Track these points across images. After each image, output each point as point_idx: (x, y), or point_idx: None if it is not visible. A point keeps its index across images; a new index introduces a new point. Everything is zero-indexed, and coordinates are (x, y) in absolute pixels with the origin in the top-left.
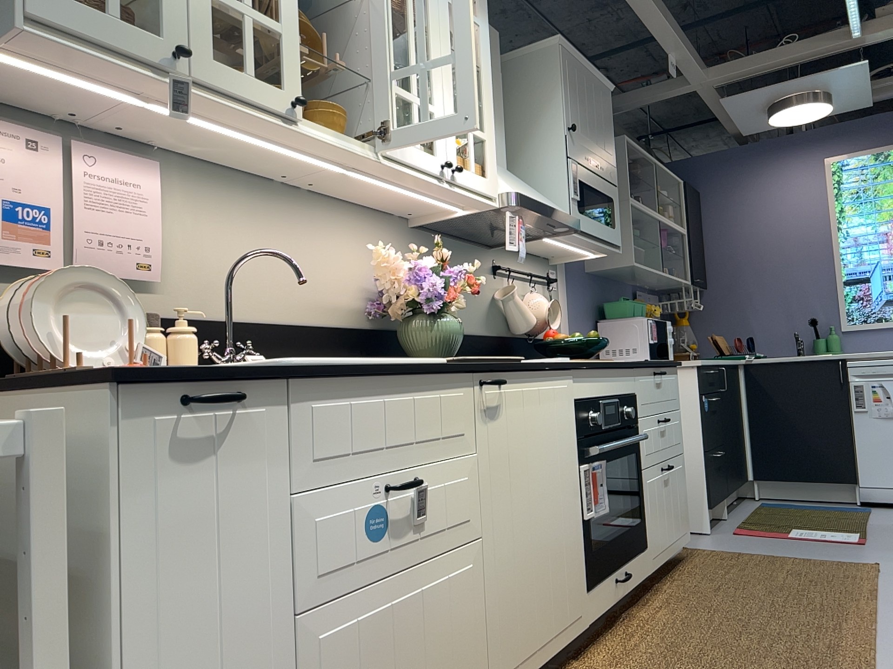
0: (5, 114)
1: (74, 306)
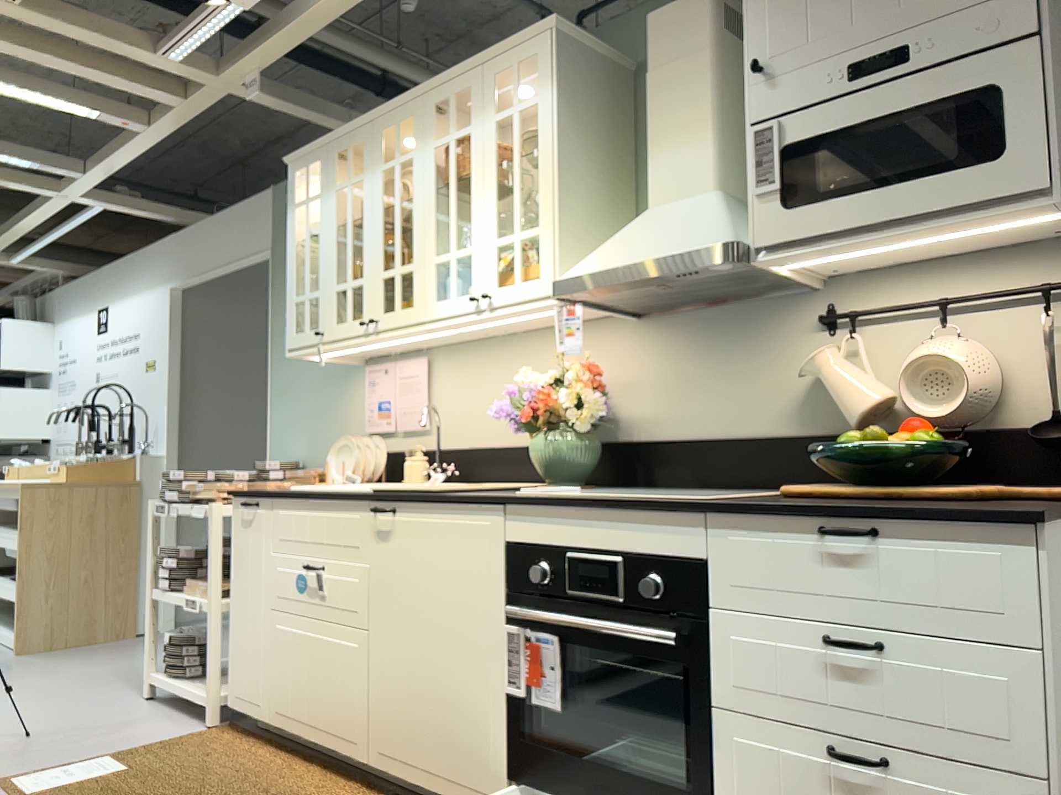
0: (382, 359)
1: (346, 454)
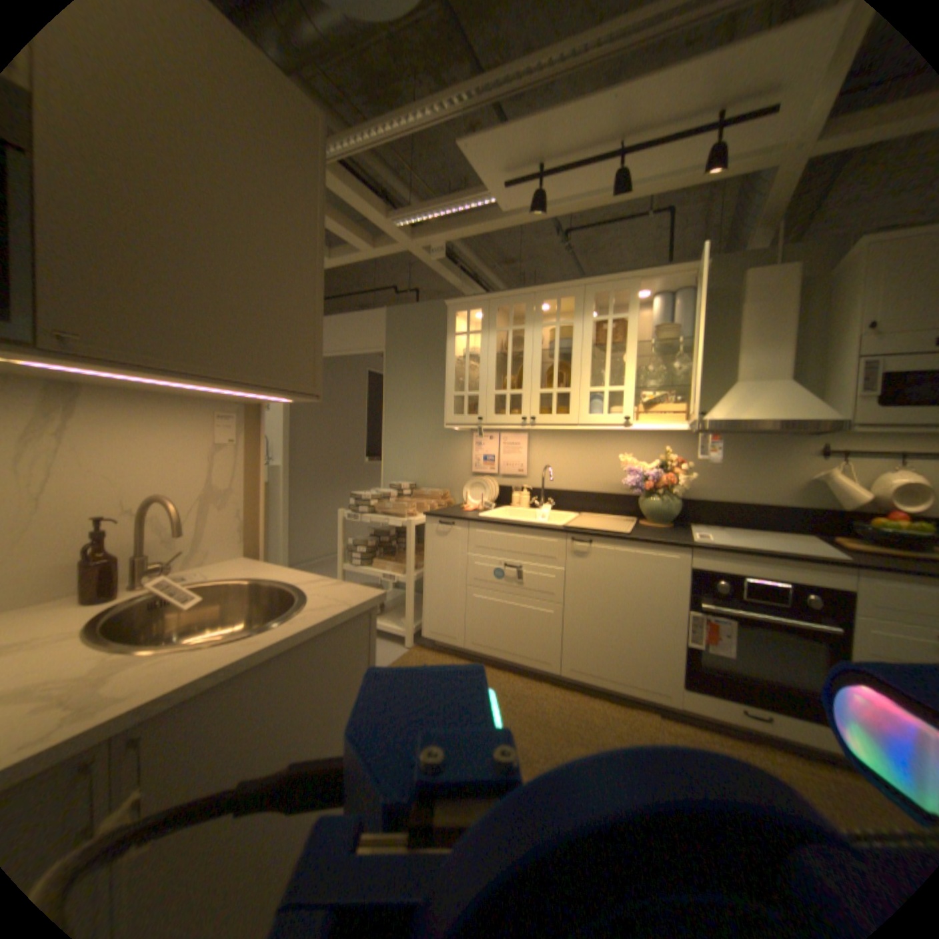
0: (486, 430)
1: (476, 487)
